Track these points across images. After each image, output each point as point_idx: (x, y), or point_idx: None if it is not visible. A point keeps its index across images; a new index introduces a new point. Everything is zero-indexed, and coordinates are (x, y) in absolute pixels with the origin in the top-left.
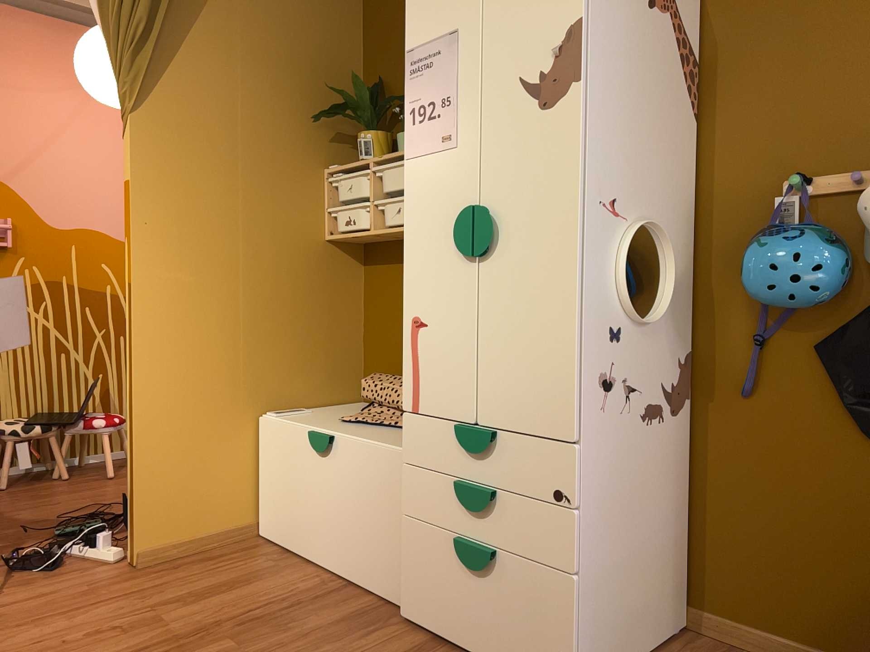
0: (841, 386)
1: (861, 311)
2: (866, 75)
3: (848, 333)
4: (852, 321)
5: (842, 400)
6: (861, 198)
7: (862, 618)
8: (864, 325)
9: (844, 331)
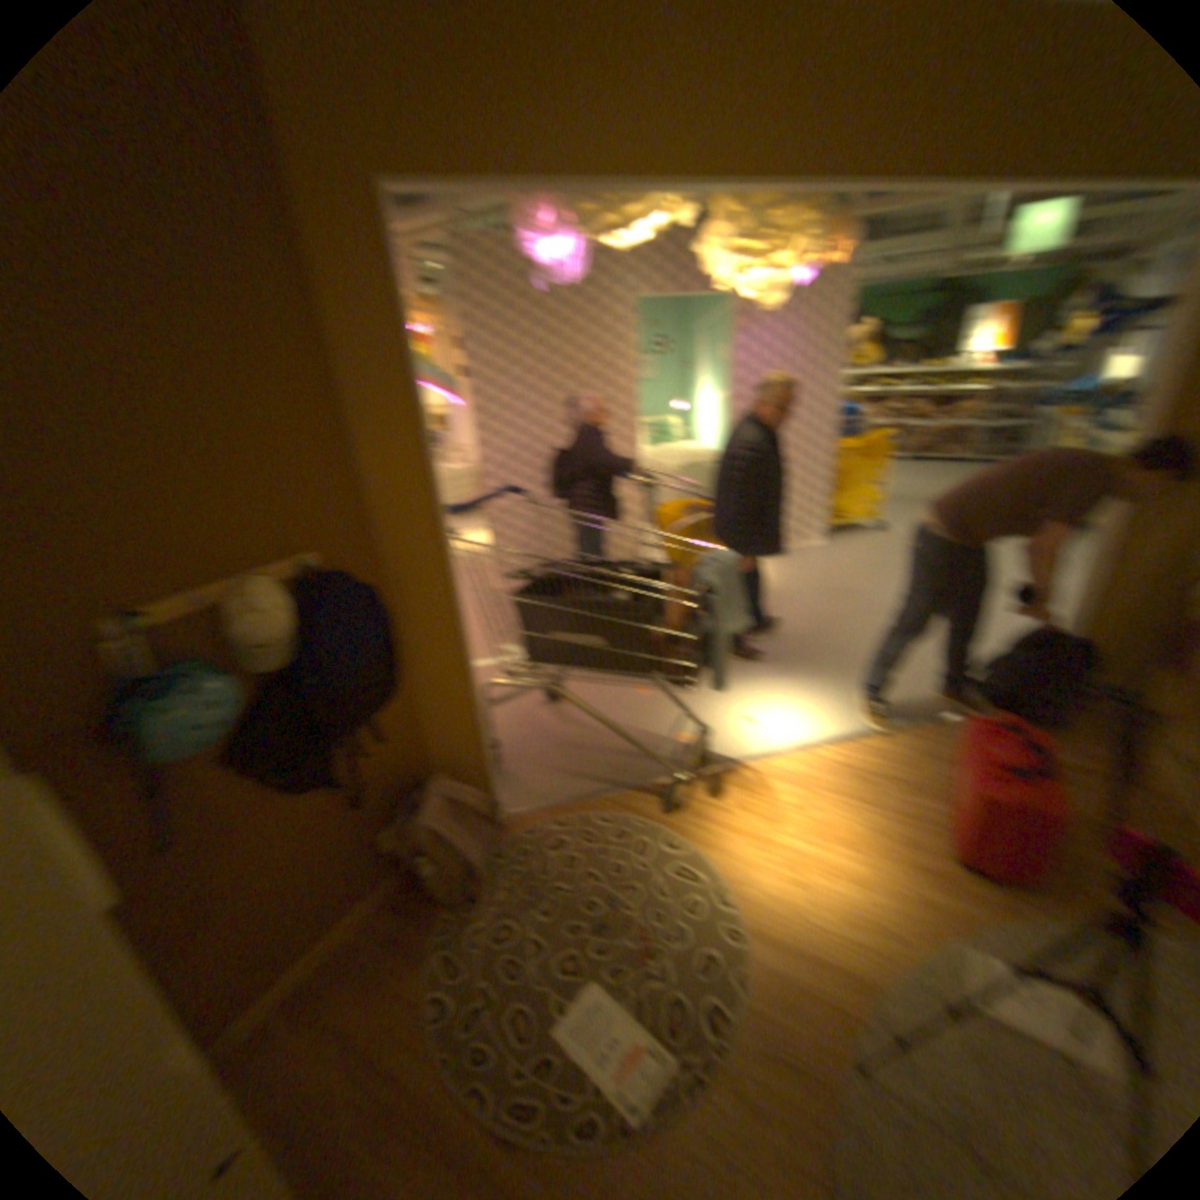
0: (254, 778)
1: (236, 710)
2: (140, 488)
3: (244, 736)
4: (237, 723)
5: (259, 787)
6: (219, 623)
7: (322, 901)
8: (254, 723)
9: (238, 736)
